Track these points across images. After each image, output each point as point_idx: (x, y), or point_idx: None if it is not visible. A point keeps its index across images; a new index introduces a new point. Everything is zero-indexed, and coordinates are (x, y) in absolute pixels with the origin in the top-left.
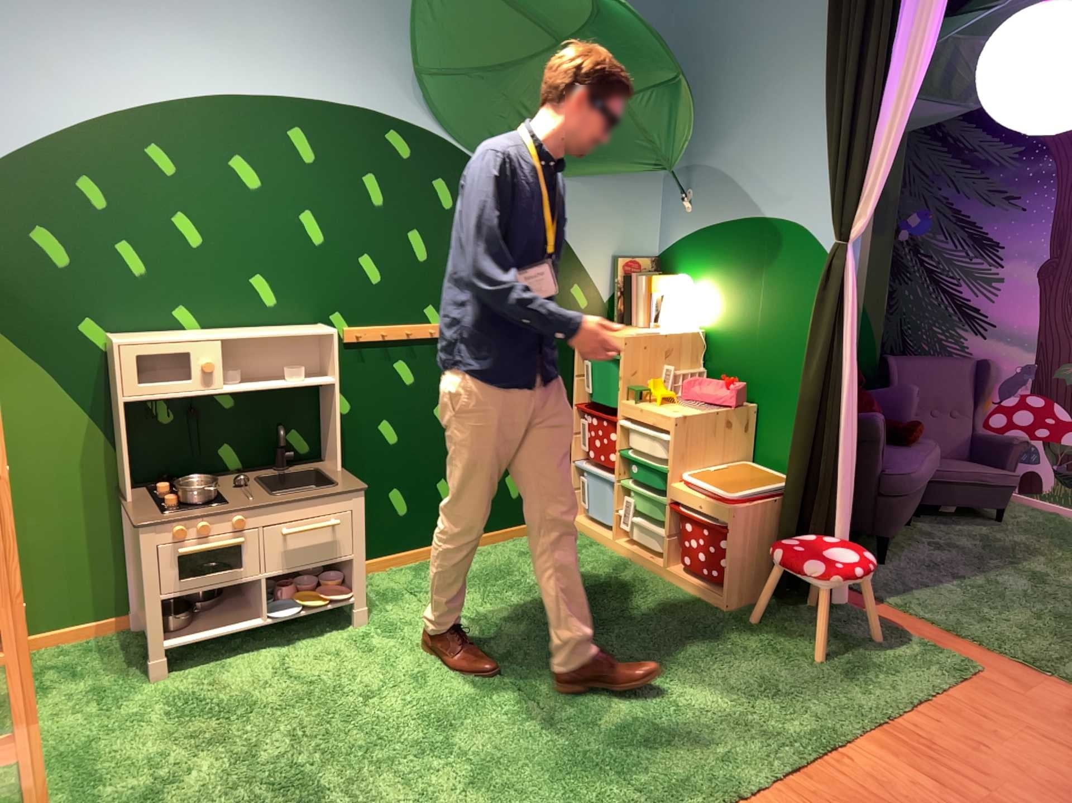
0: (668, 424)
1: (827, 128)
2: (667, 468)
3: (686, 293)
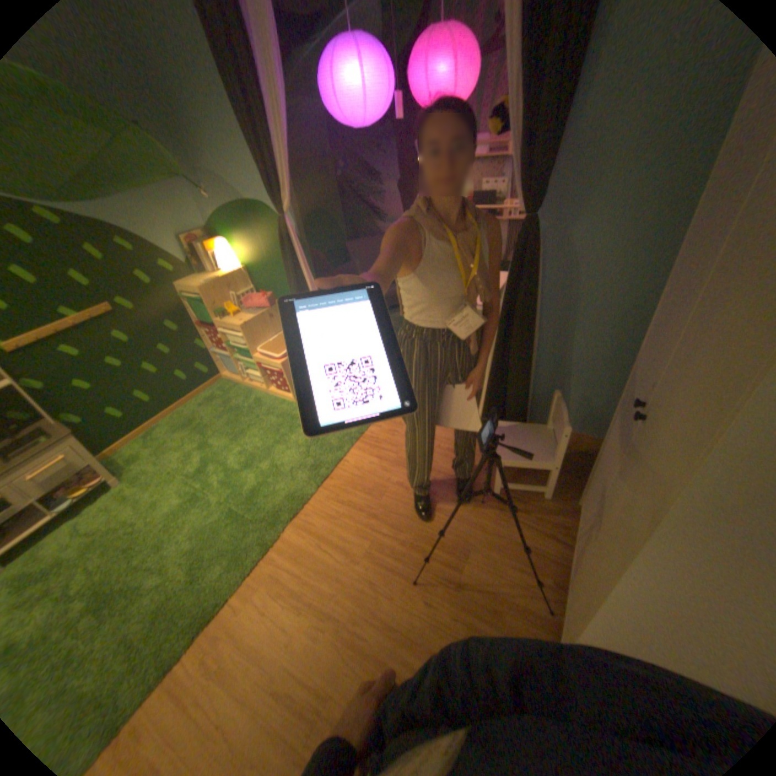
0: (237, 330)
1: (247, 145)
2: (247, 349)
3: (225, 250)
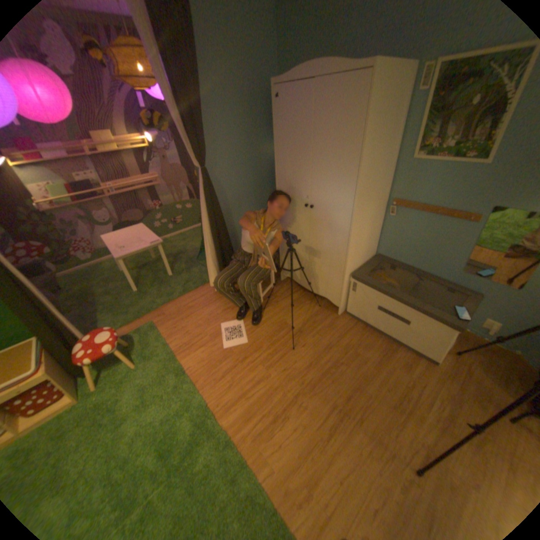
0: None
1: None
2: None
3: None
